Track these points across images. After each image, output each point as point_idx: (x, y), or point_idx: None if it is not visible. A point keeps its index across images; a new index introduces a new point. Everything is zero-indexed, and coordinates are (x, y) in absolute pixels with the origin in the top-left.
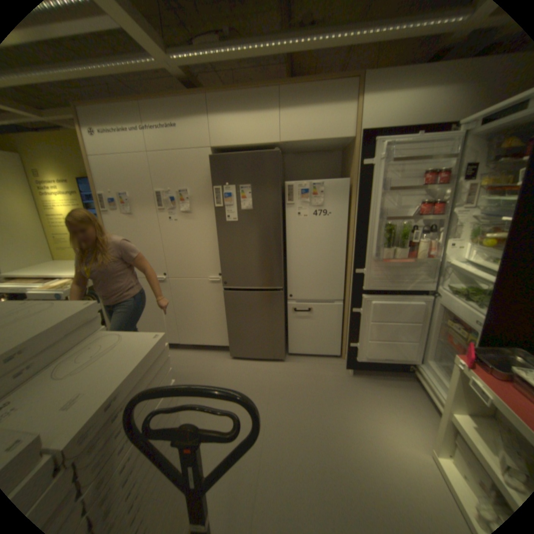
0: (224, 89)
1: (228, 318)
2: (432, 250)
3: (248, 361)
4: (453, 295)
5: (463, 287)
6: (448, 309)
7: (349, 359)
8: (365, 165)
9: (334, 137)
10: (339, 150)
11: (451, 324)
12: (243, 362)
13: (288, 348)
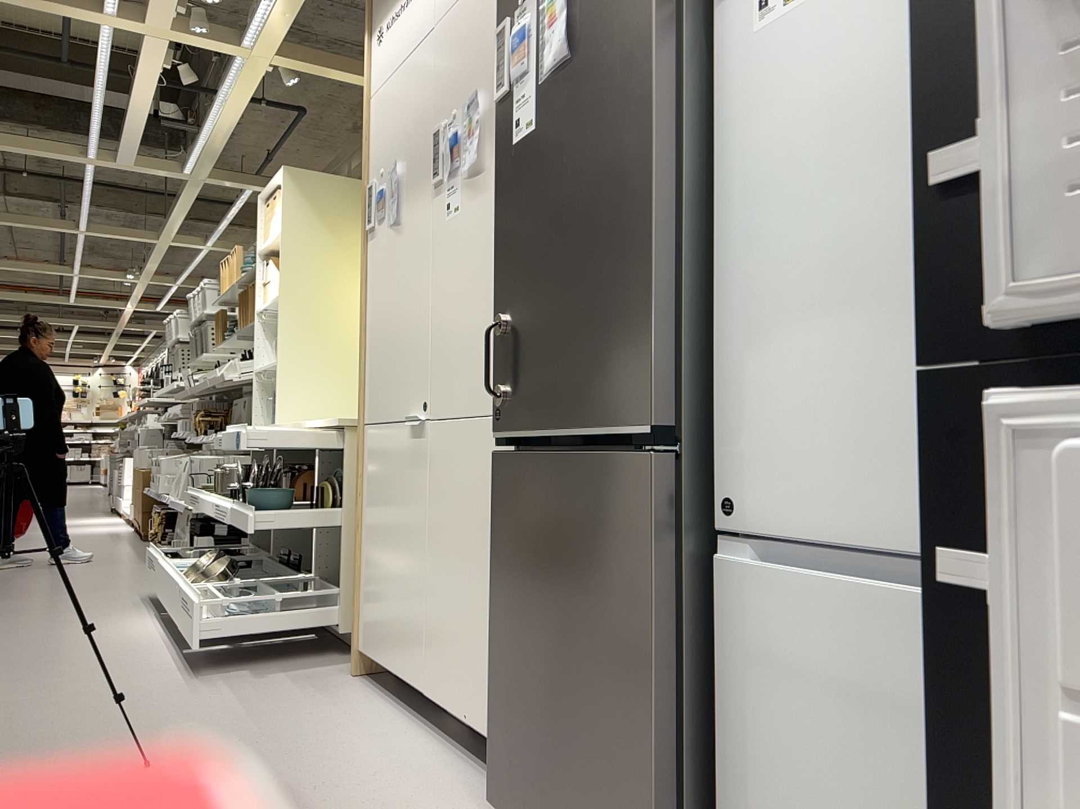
0: None
1: (495, 592)
2: None
3: None
4: None
5: None
6: None
7: None
8: None
9: None
10: None
11: None
12: None
13: None
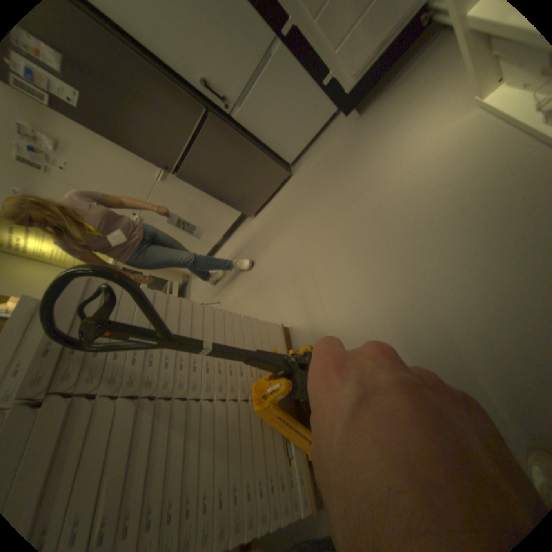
0: None
1: (210, 192)
2: None
3: (266, 206)
4: None
5: None
6: None
7: (339, 99)
8: None
9: None
10: None
11: None
12: (263, 210)
13: (285, 158)
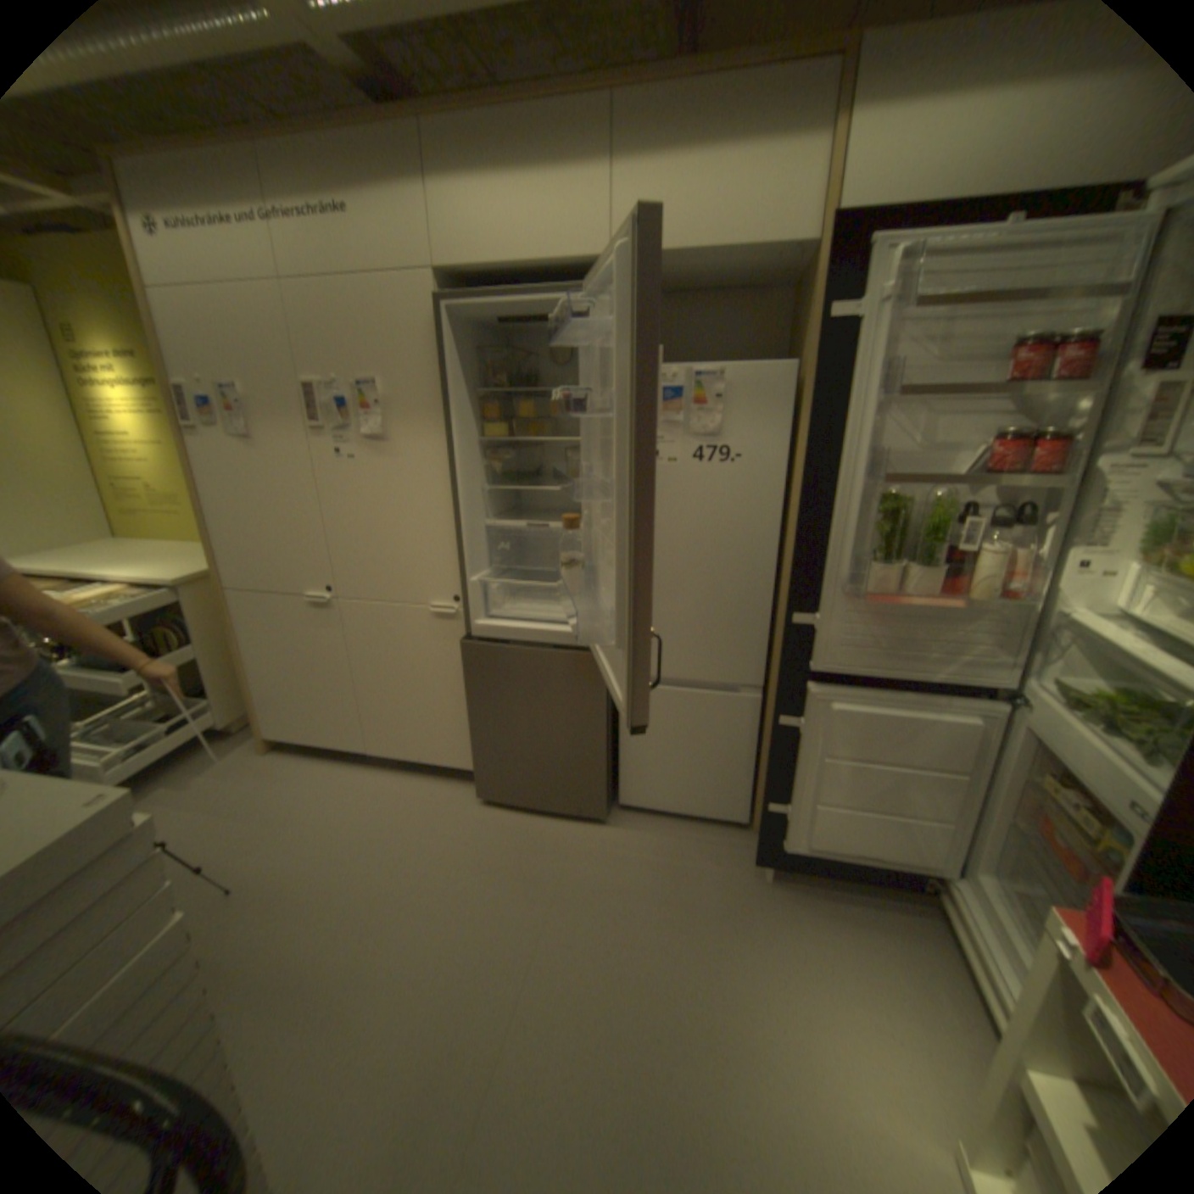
0: (465, 105)
1: (473, 707)
2: (1018, 578)
3: (519, 814)
4: (1068, 711)
5: (1100, 691)
6: (1050, 748)
7: (766, 842)
8: (837, 319)
9: (761, 240)
10: (787, 285)
11: (1053, 789)
12: (507, 816)
13: (620, 792)
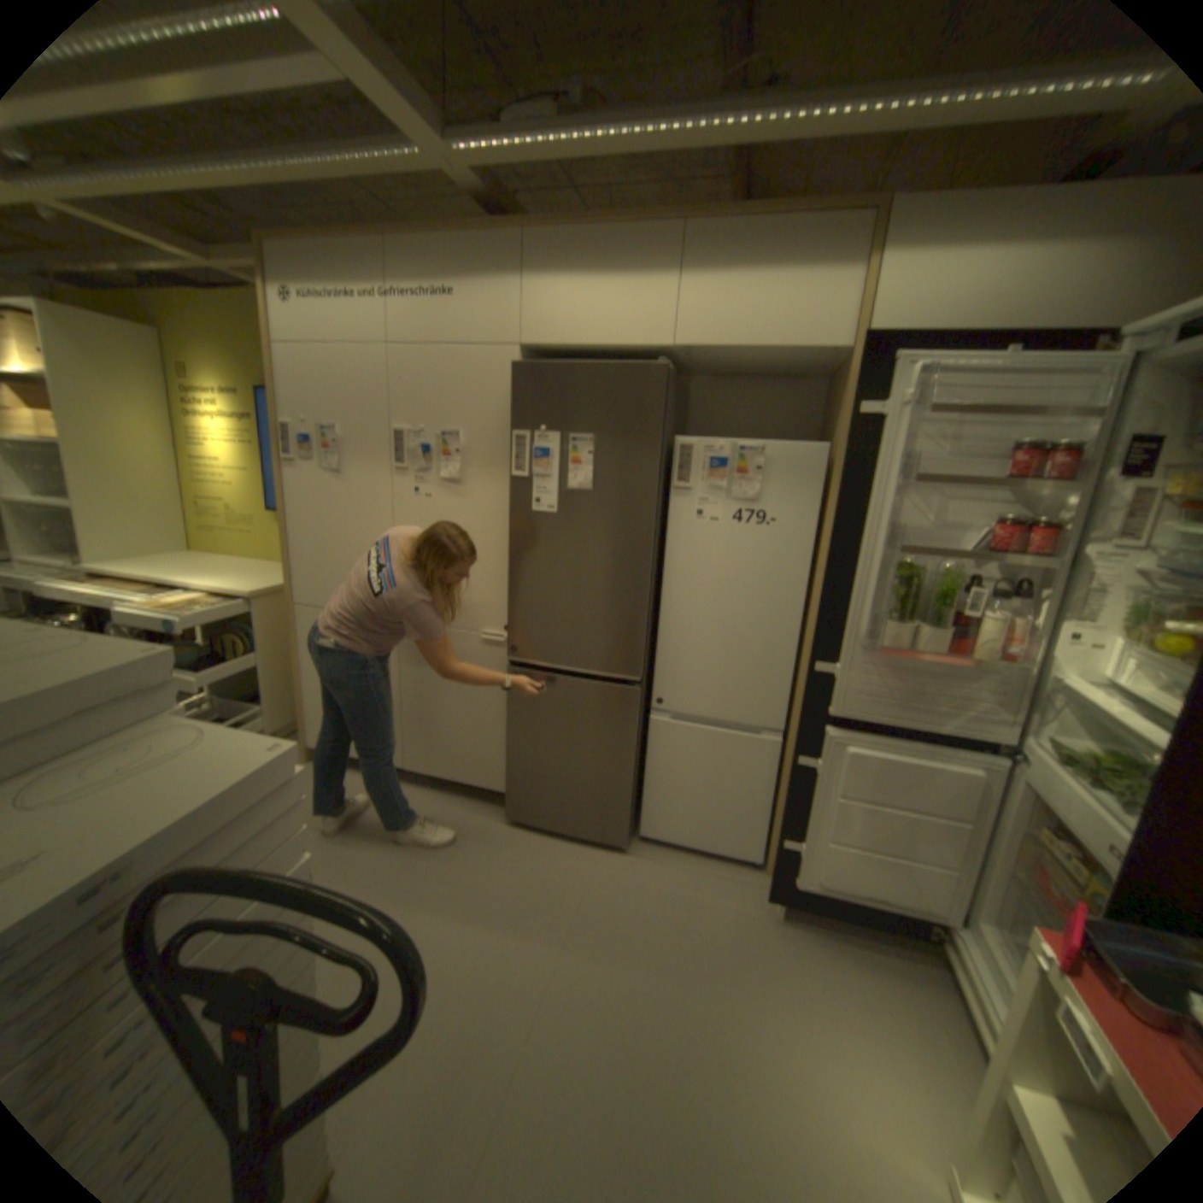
0: (563, 222)
1: (512, 730)
2: (1016, 644)
3: (544, 837)
4: (1061, 767)
5: (1087, 749)
6: (1045, 801)
7: (780, 879)
8: (865, 415)
9: (803, 344)
10: (823, 376)
11: (1048, 841)
12: (532, 838)
13: (641, 824)
